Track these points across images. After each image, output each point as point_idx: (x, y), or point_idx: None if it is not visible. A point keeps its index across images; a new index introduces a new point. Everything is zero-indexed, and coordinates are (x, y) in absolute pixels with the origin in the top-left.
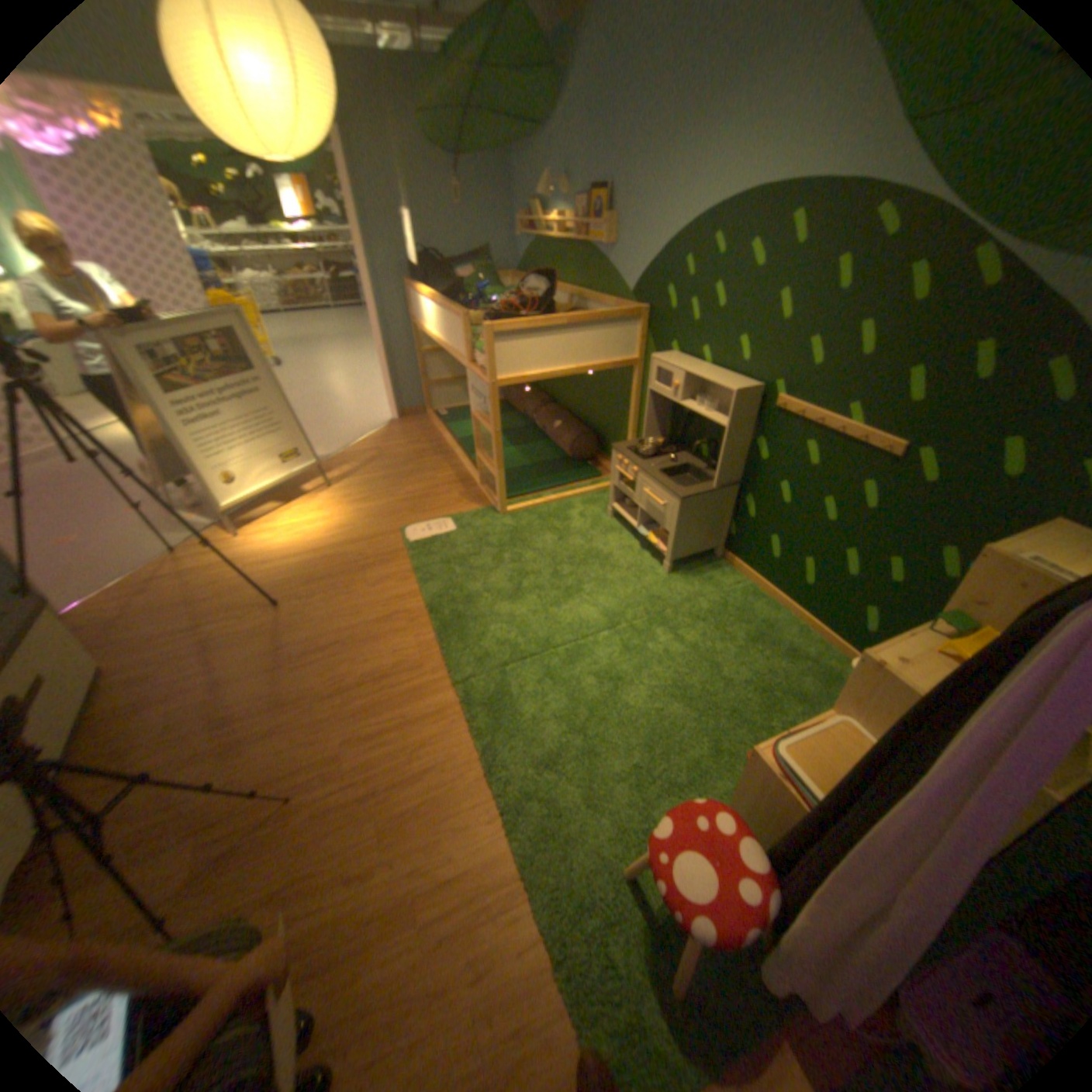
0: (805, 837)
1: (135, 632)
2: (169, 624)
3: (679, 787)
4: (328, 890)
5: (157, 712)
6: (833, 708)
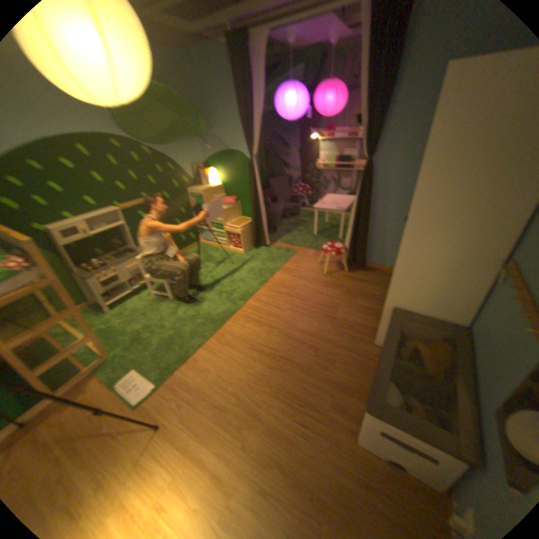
0: (255, 219)
1: (332, 478)
2: (308, 461)
3: (241, 260)
4: (309, 289)
5: (332, 378)
6: (204, 250)
